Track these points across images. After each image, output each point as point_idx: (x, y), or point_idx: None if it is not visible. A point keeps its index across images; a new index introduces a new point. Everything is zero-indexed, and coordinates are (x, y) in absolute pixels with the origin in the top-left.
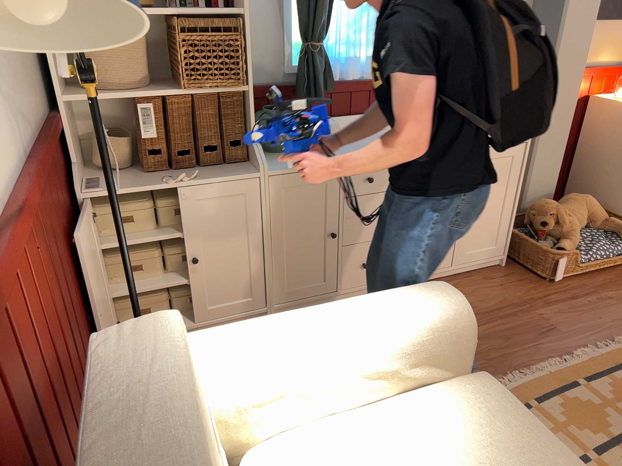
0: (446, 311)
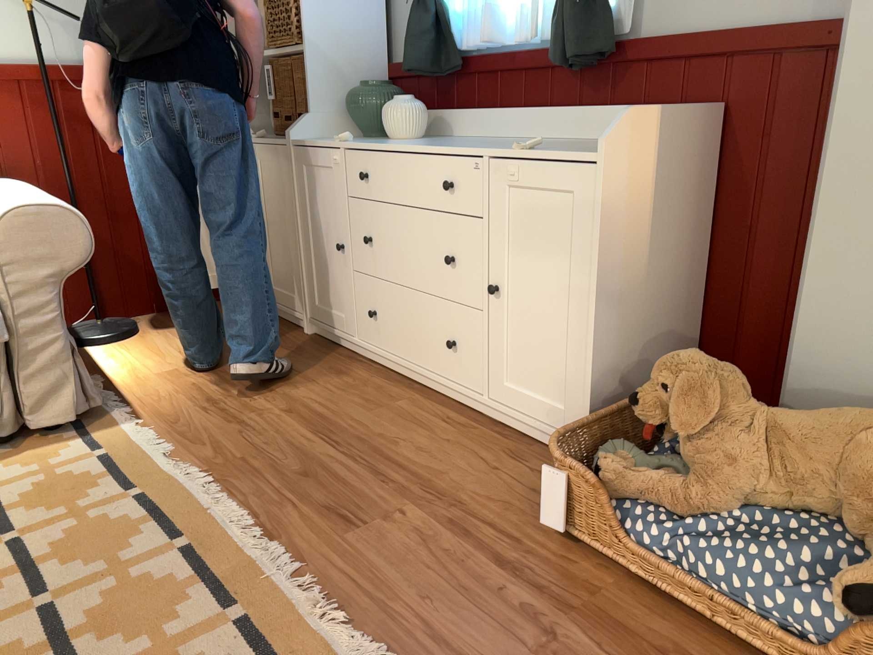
0: (6, 209)
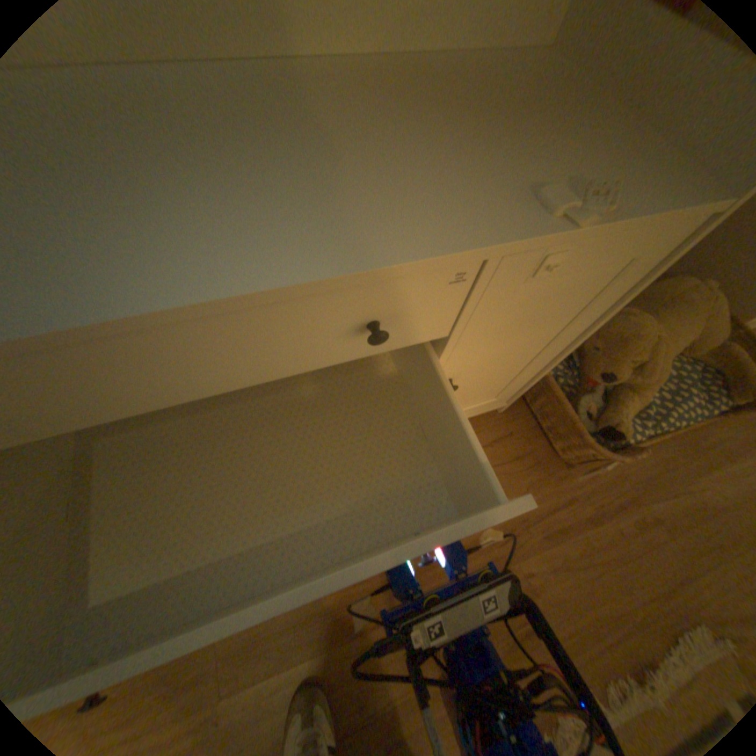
0: None
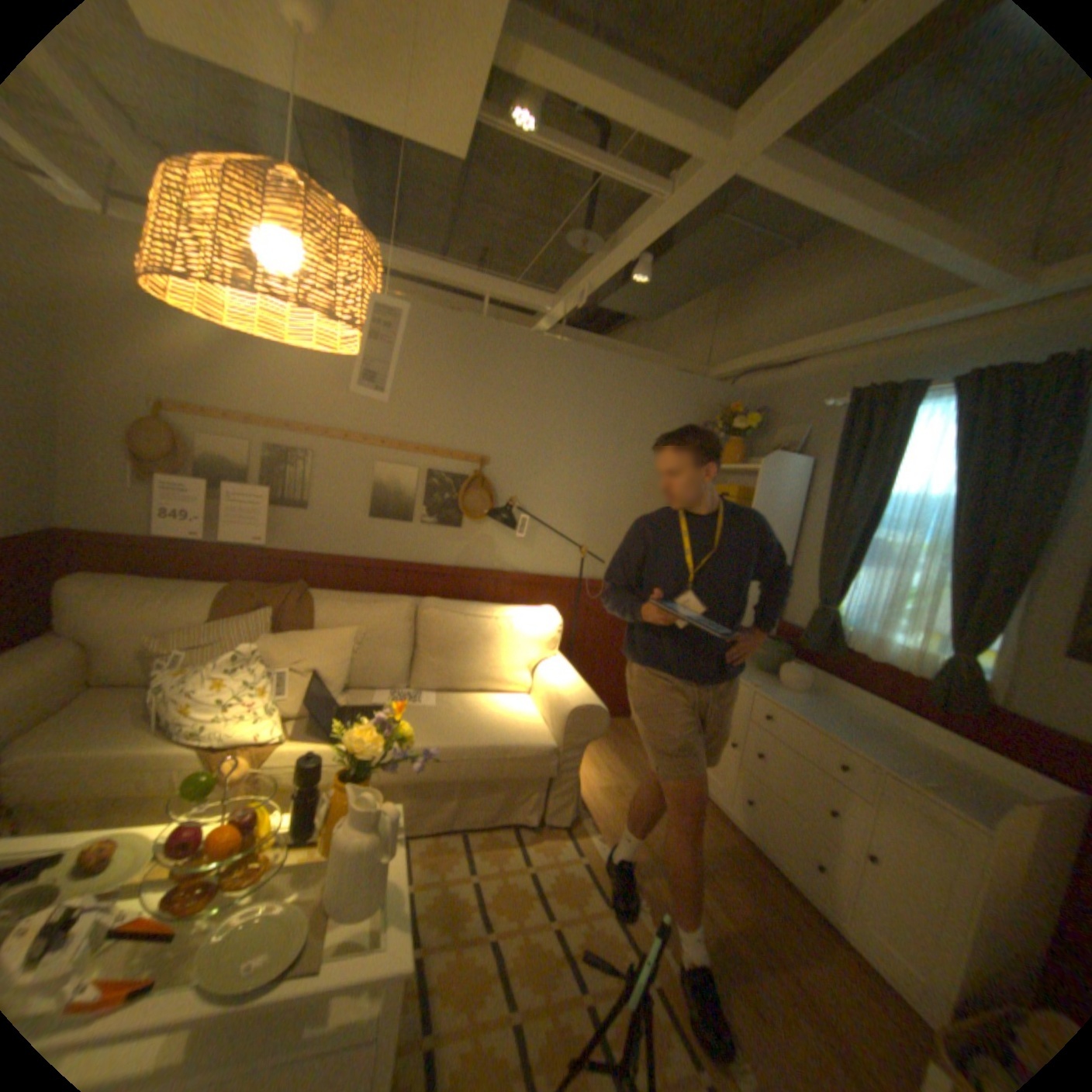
0: (572, 702)
